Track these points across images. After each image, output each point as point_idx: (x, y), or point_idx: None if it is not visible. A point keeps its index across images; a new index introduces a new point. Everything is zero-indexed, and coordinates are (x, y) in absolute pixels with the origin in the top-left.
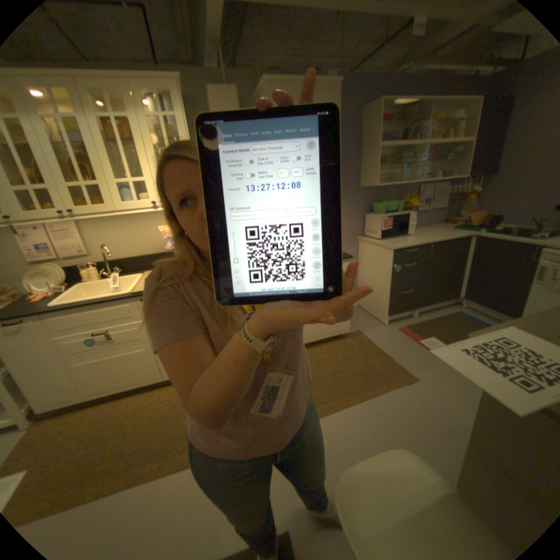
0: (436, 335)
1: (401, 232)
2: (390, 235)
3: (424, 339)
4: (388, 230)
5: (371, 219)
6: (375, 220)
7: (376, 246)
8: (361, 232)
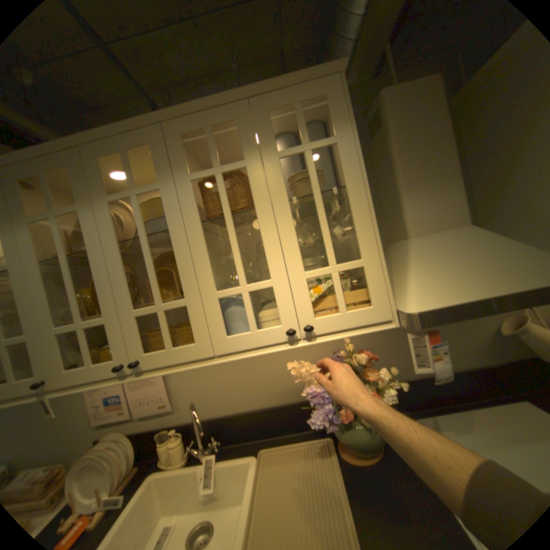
0: None
1: None
2: None
3: None
4: None
5: None
6: None
7: None
8: None
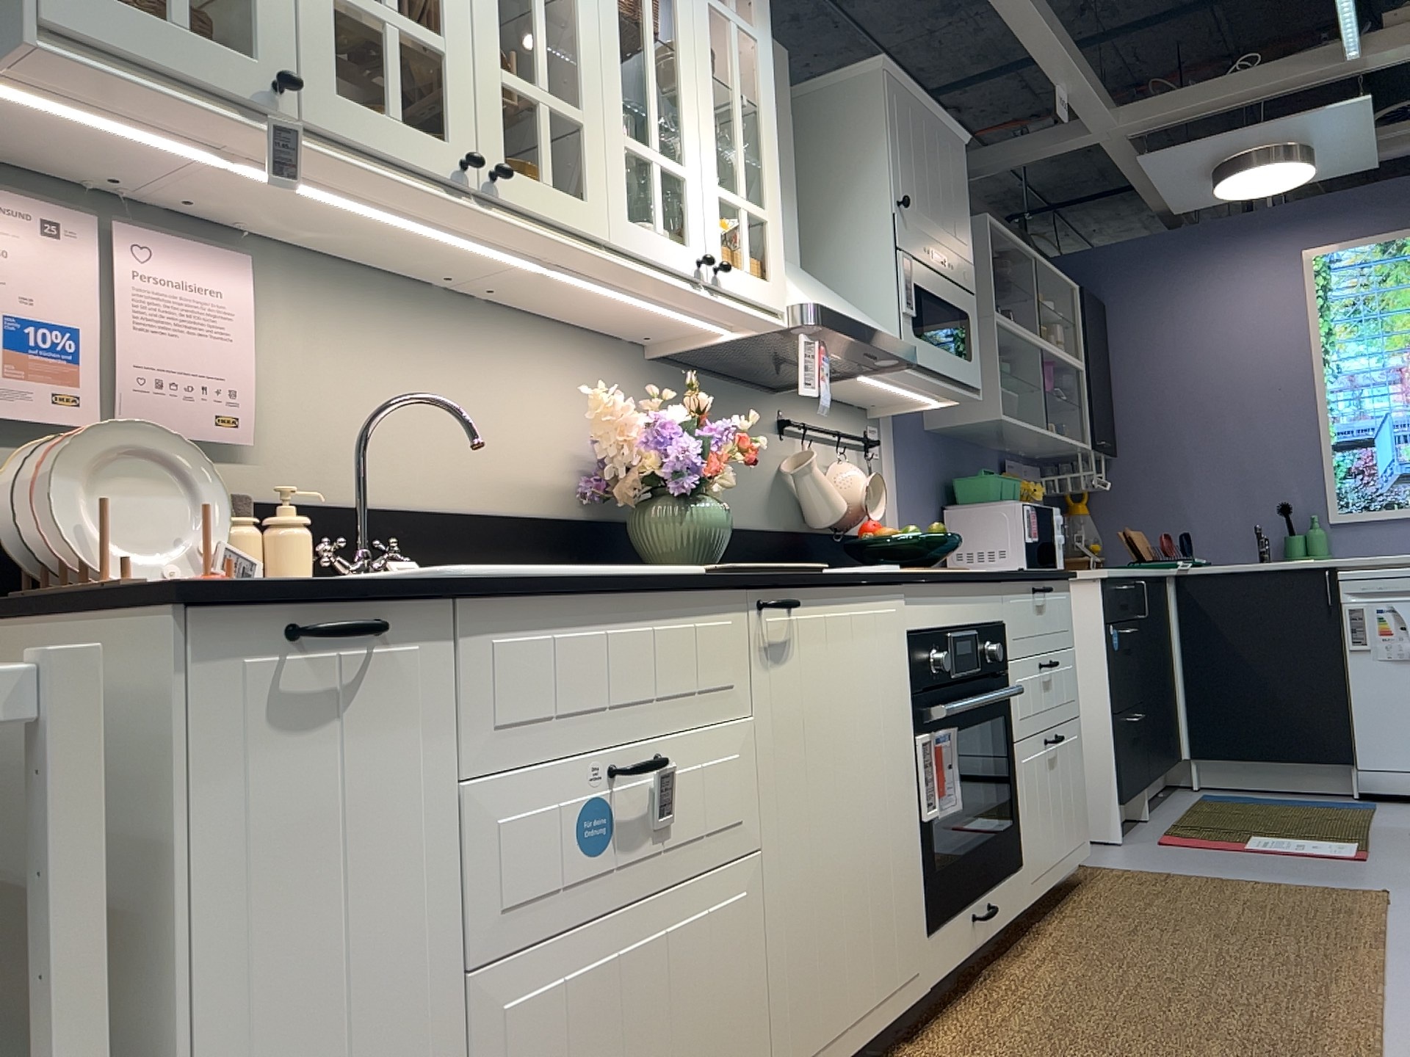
0: (1249, 830)
1: (1050, 559)
2: (1037, 562)
3: (1243, 840)
4: (1036, 545)
5: (969, 523)
6: (987, 522)
7: None
8: None
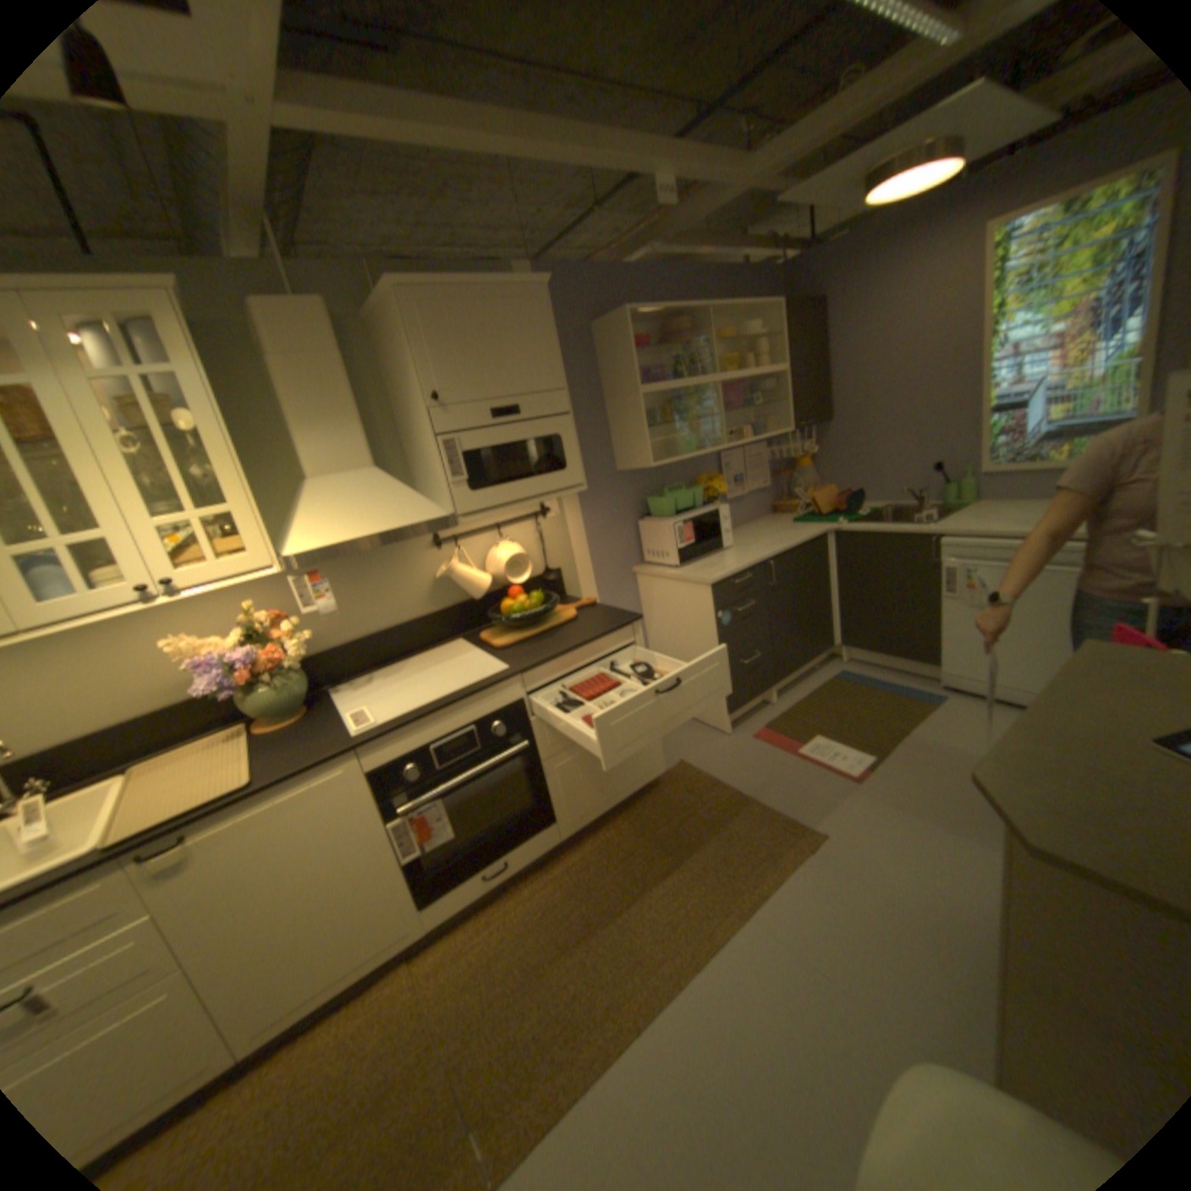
0: (821, 731)
1: (712, 547)
2: (693, 556)
3: (805, 744)
4: (688, 548)
5: (650, 531)
6: (659, 531)
7: (673, 581)
8: (637, 557)
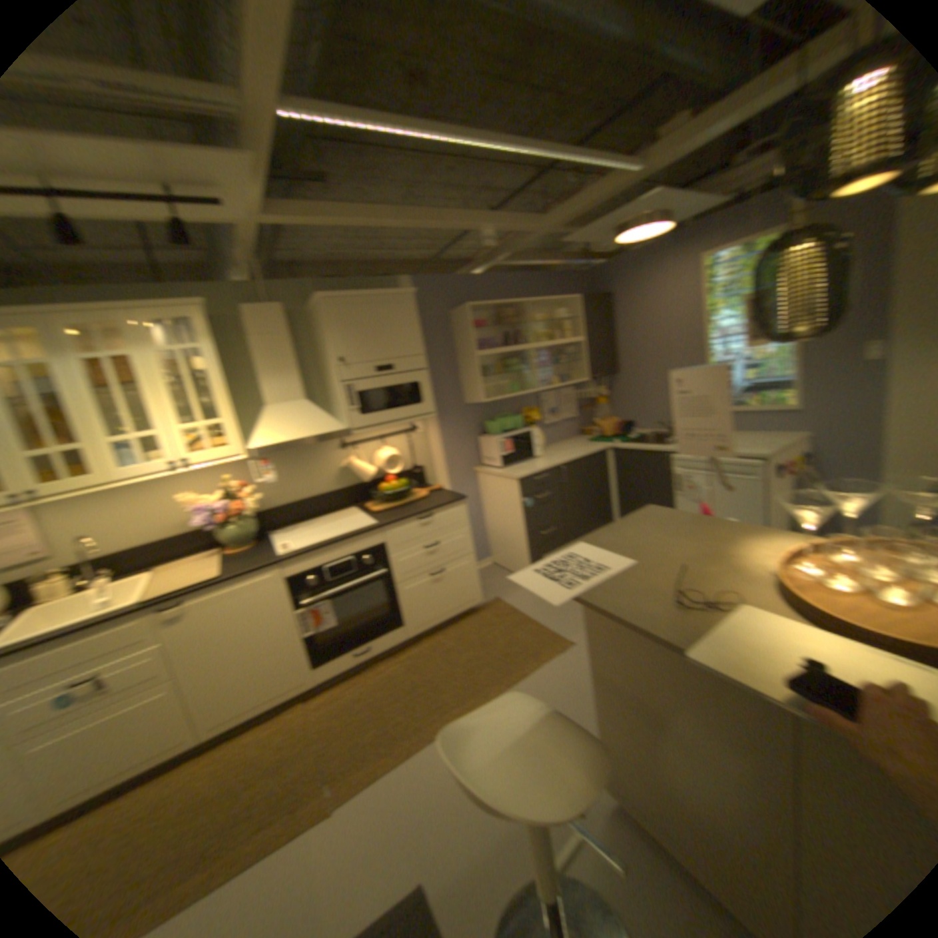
0: None
1: (524, 455)
2: (510, 461)
3: None
4: (506, 455)
5: (484, 443)
6: (489, 444)
7: (496, 477)
8: (476, 461)
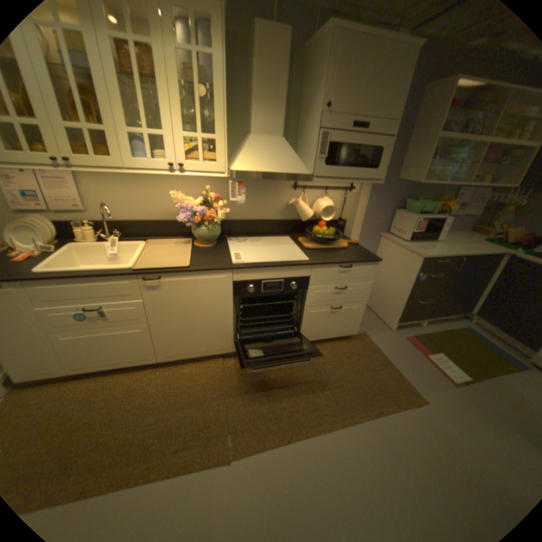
0: (445, 352)
1: (432, 237)
2: (419, 239)
3: (433, 354)
4: (419, 233)
5: (401, 217)
6: (406, 219)
7: (402, 248)
8: (387, 228)
